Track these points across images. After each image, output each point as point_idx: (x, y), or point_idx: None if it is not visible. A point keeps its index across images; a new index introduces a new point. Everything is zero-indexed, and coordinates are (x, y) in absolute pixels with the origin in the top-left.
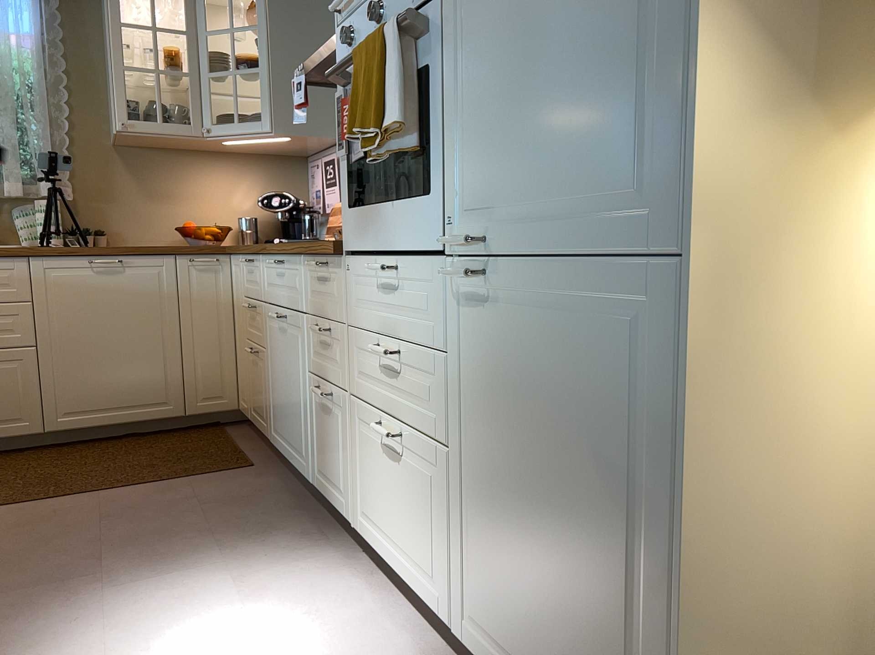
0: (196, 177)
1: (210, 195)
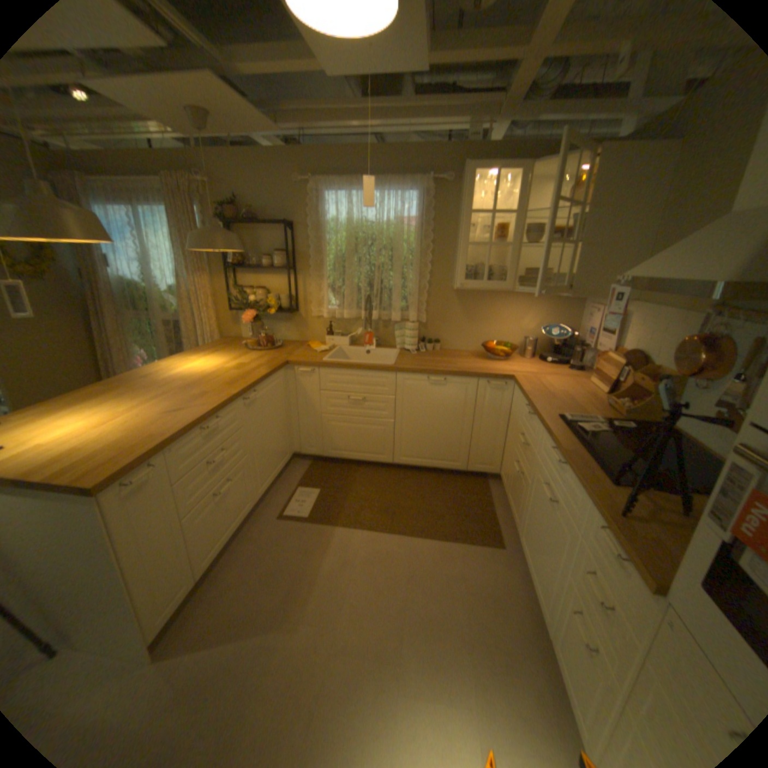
0: (501, 307)
1: (508, 320)
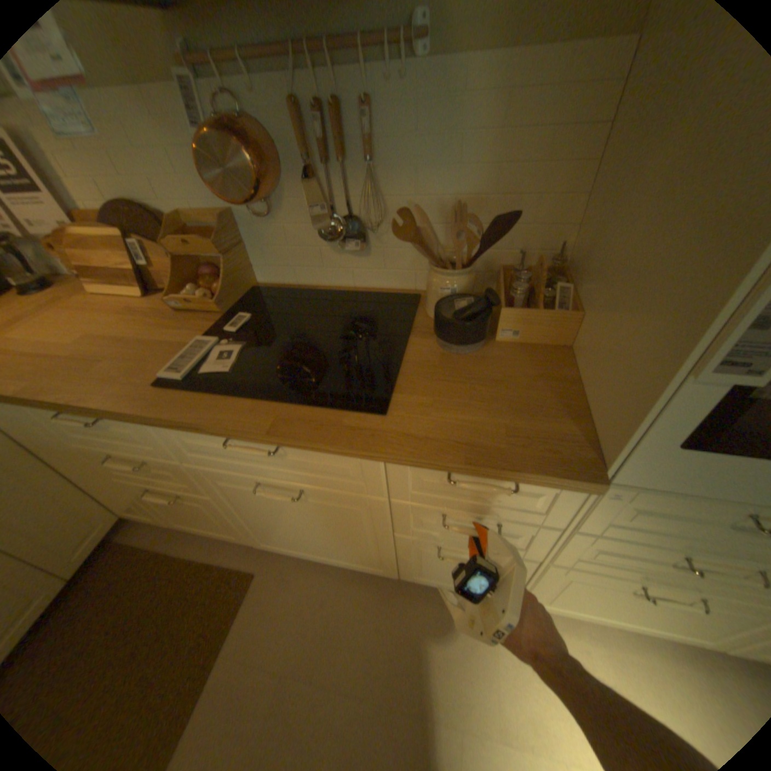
0: None
1: None
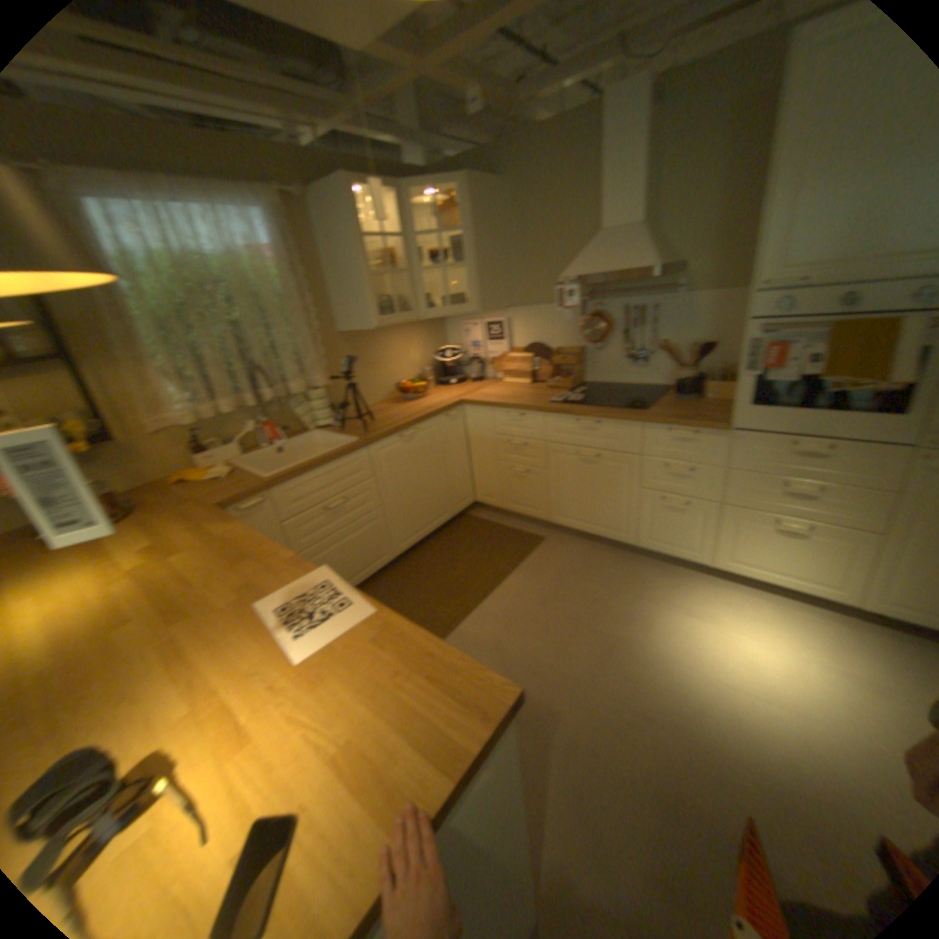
0: (386, 347)
1: (395, 358)
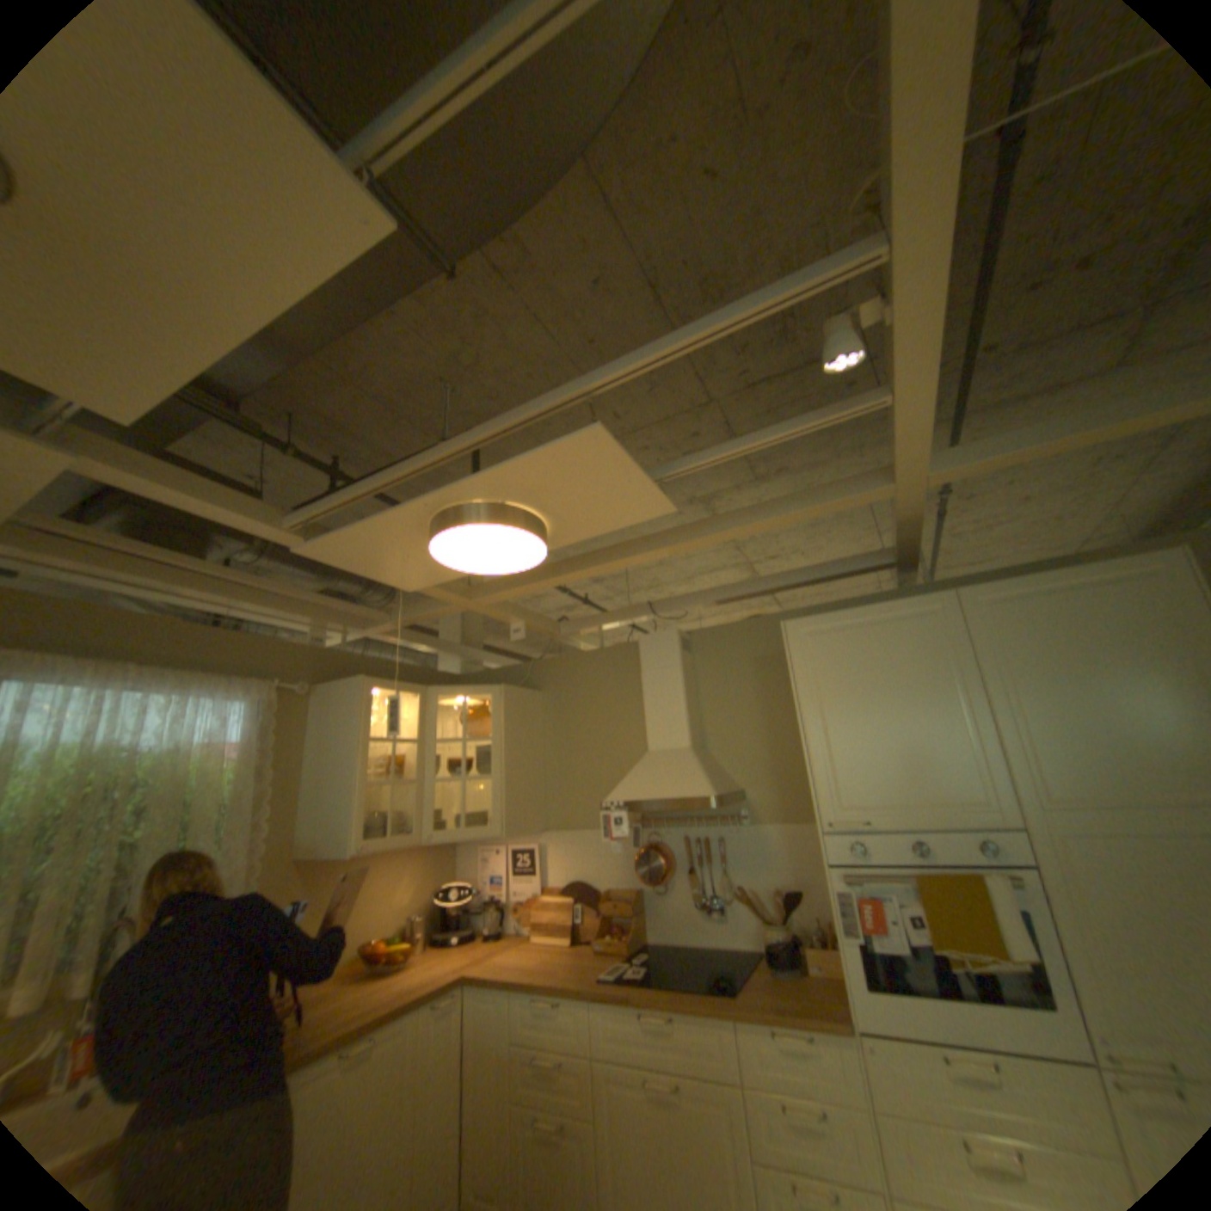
0: (366, 882)
1: (376, 901)
